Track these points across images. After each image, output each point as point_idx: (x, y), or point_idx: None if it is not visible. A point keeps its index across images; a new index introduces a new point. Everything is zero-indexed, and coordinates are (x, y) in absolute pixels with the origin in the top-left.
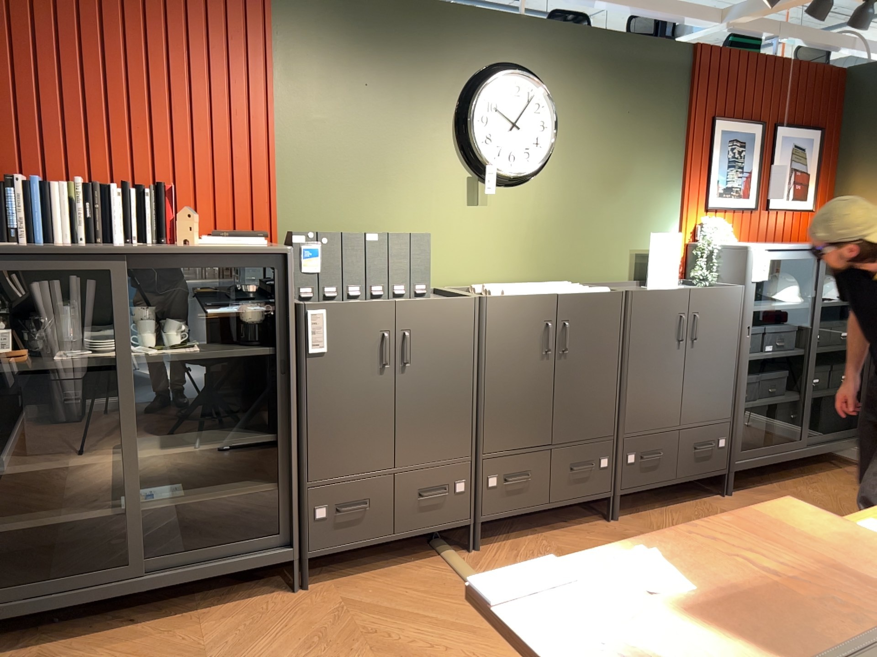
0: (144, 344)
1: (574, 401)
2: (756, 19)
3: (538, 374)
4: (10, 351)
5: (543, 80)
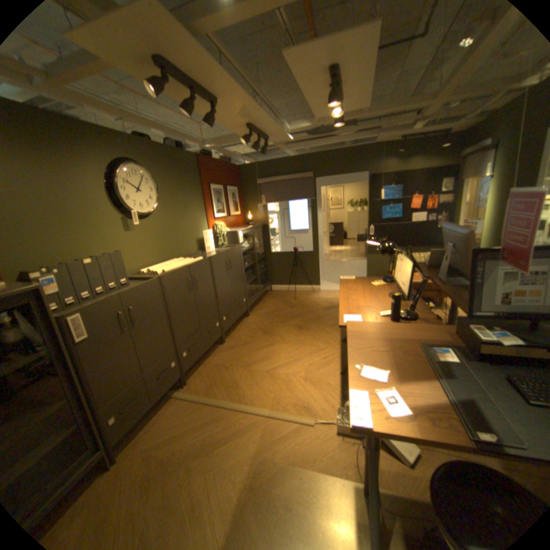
0: None
1: (203, 306)
2: (213, 145)
3: (190, 301)
4: None
5: (144, 166)
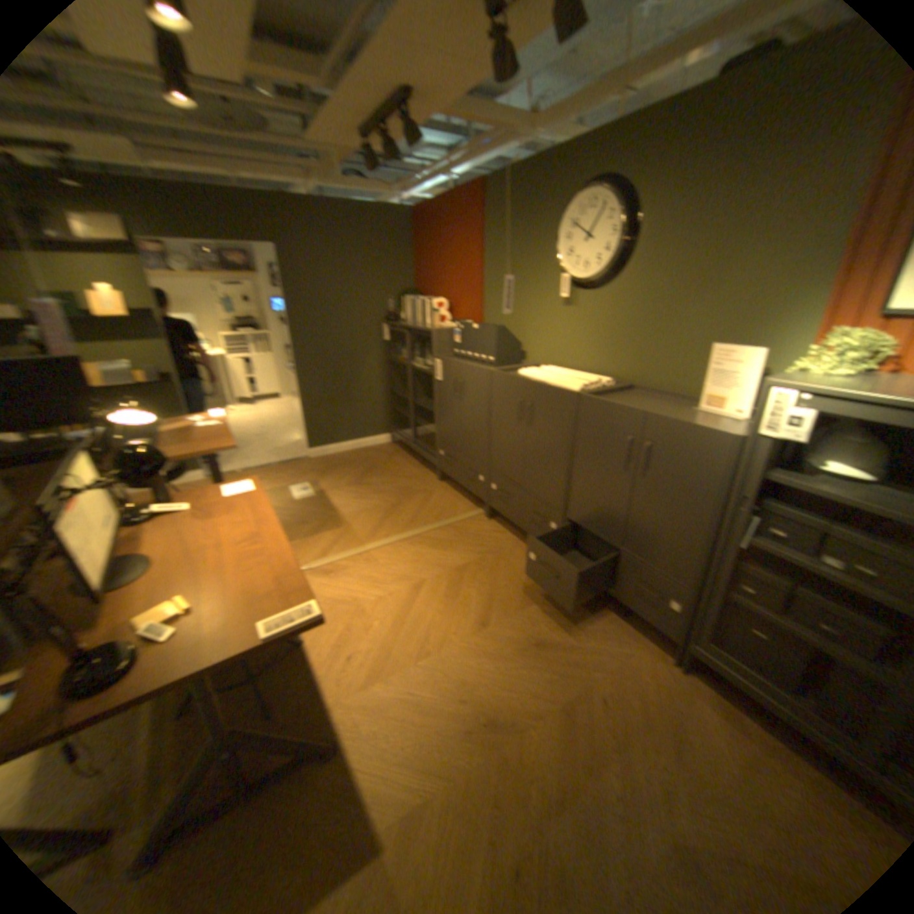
0: (426, 363)
1: (533, 464)
2: None
3: (514, 433)
4: (405, 357)
5: (630, 178)
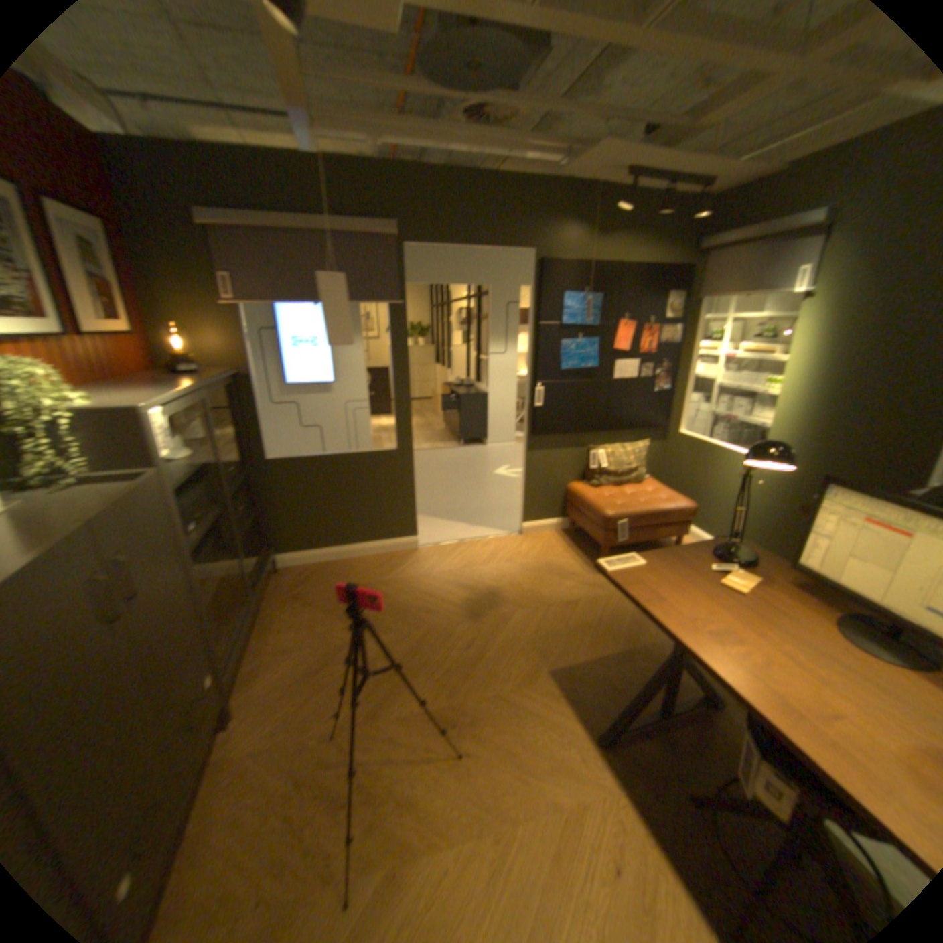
0: None
1: None
2: None
3: None
4: None
5: None
